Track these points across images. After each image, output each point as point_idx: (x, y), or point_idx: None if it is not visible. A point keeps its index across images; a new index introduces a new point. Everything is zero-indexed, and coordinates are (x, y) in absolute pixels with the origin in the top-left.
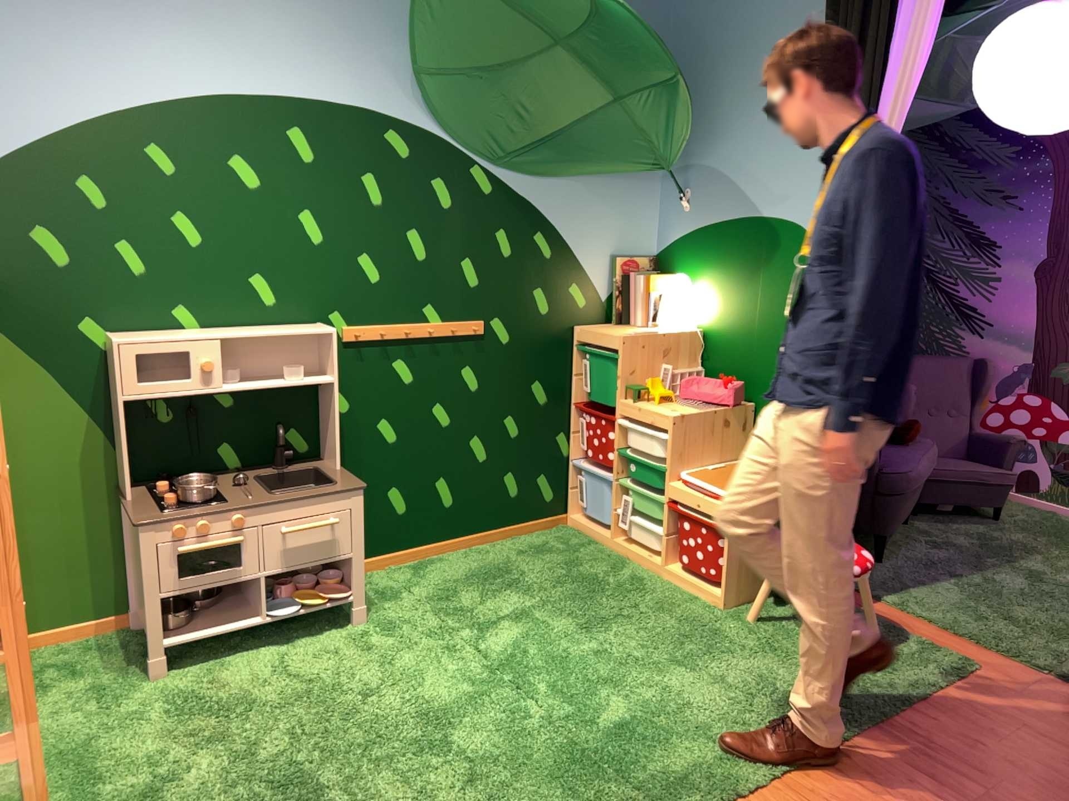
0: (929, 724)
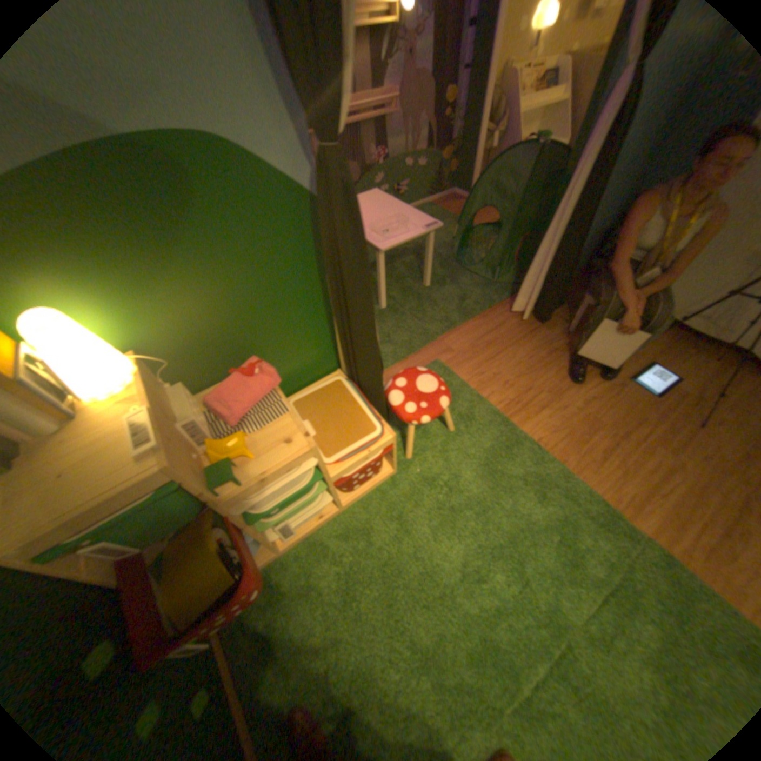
0: (497, 396)
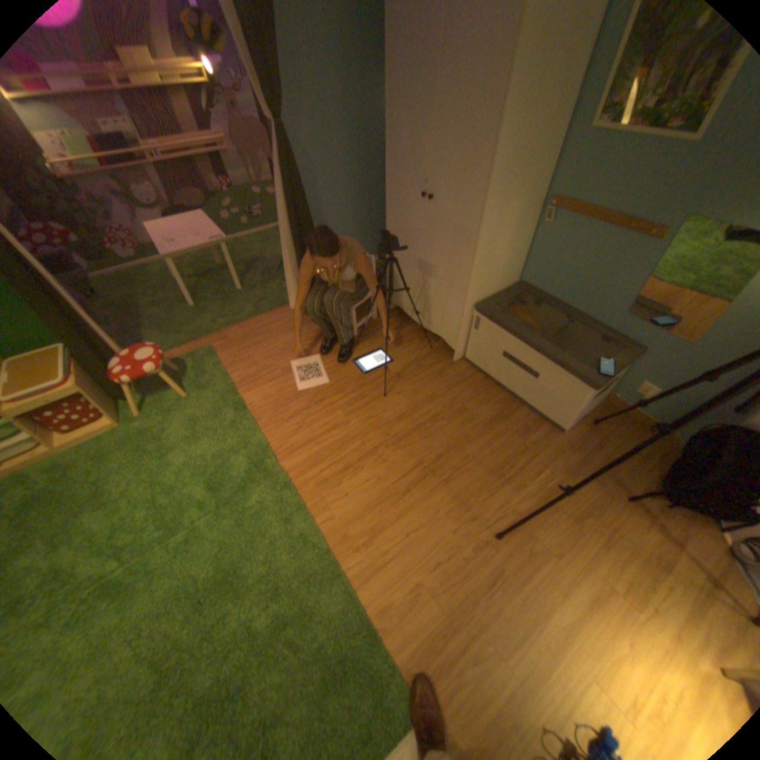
0: (239, 373)
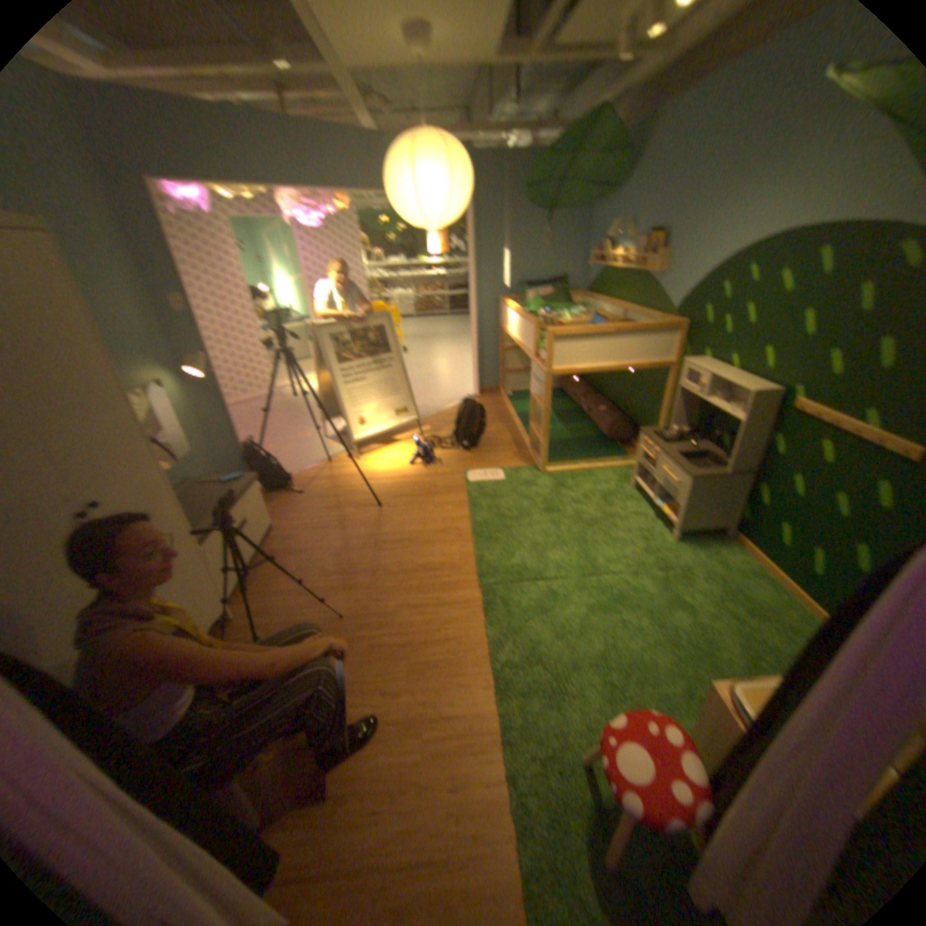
0: (483, 777)
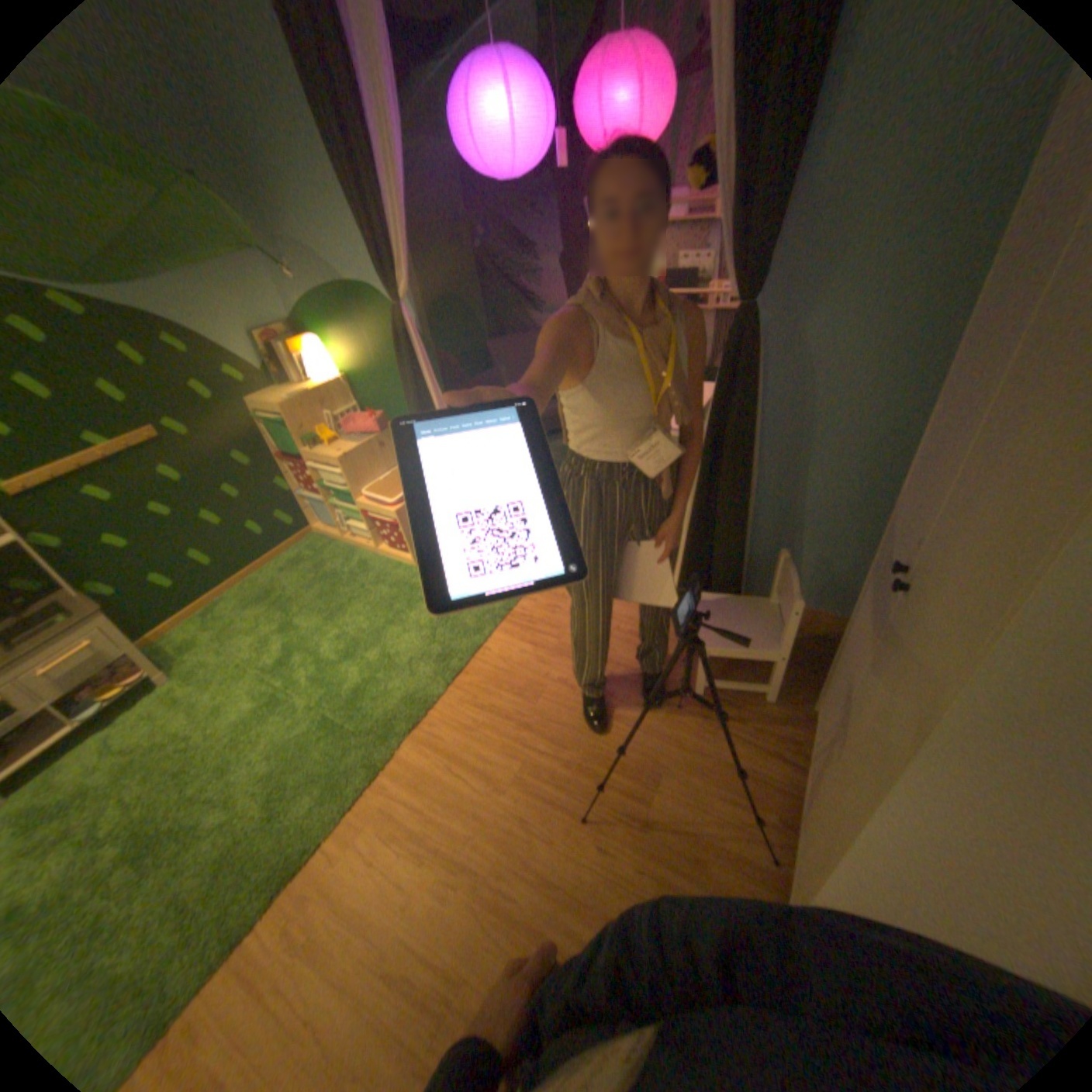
0: (530, 607)
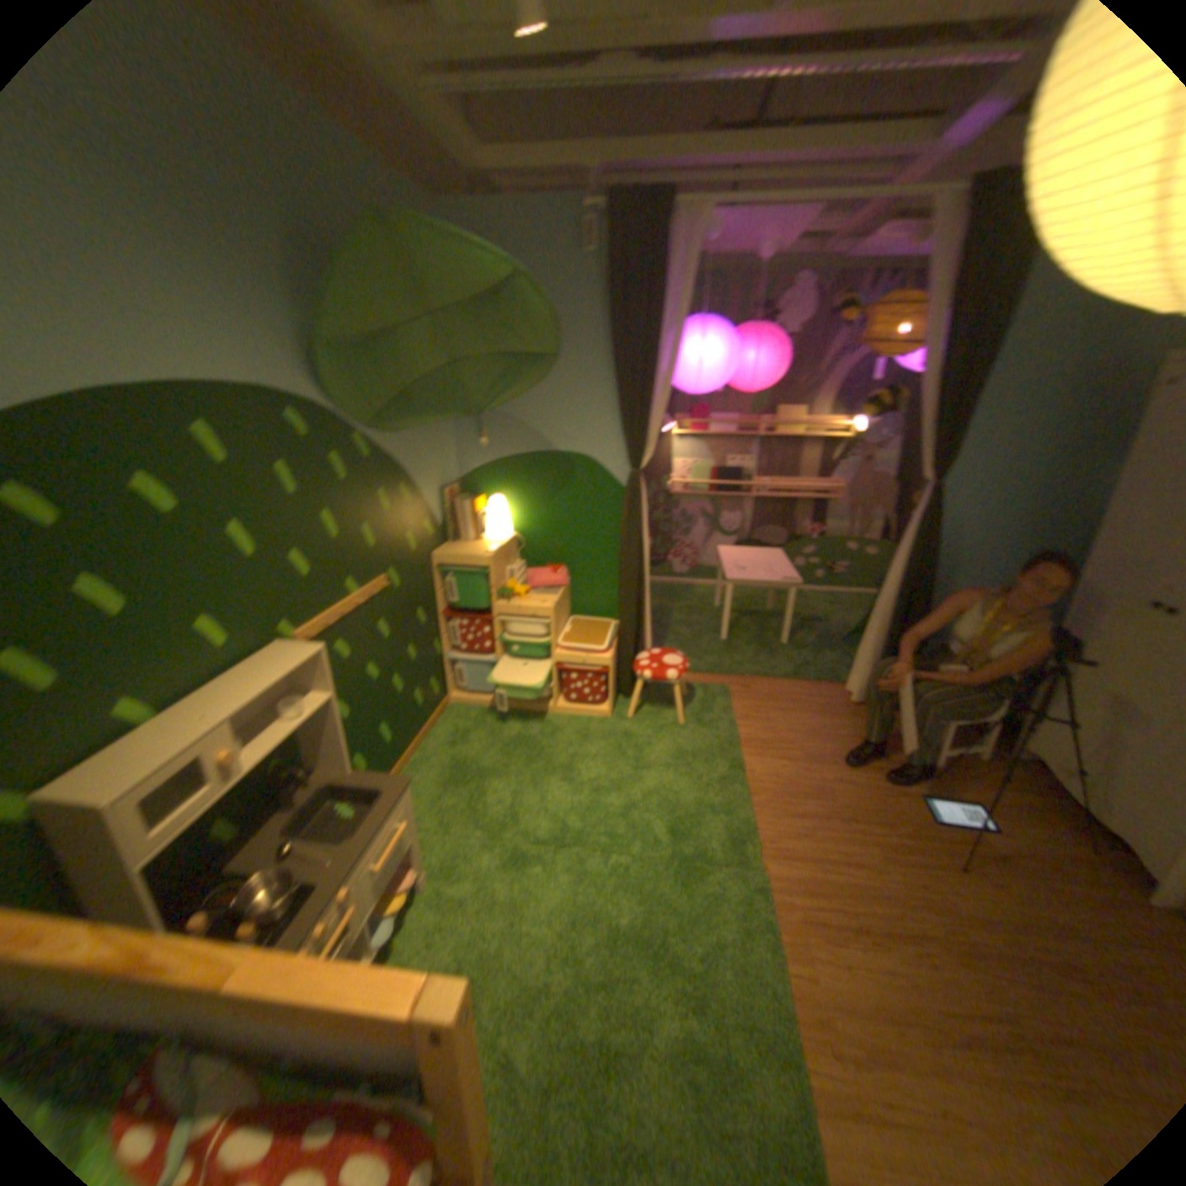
0: (749, 732)
